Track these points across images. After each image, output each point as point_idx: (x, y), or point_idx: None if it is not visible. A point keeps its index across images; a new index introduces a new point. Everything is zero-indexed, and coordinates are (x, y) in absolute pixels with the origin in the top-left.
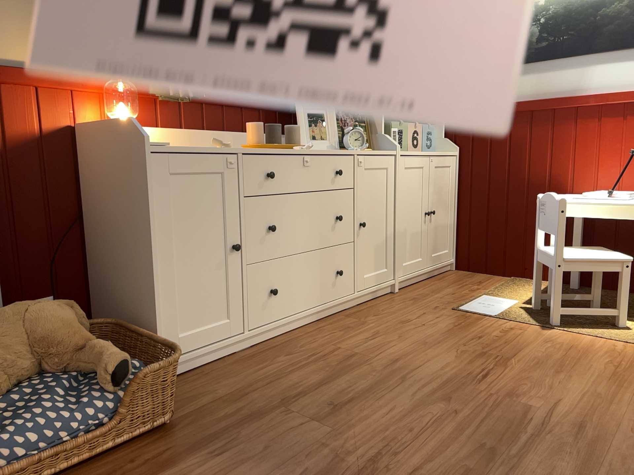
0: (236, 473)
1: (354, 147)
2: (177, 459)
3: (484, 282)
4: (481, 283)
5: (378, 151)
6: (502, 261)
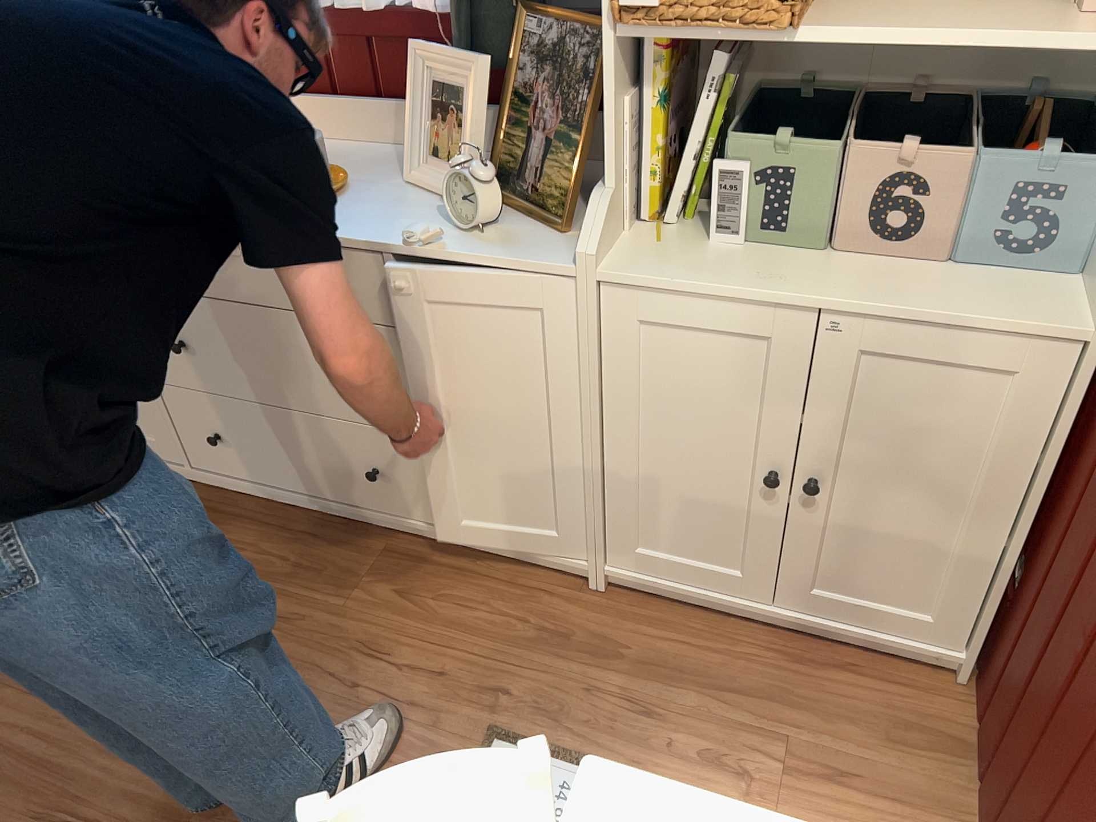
0: None
1: (410, 229)
2: None
3: (853, 790)
4: (822, 781)
5: (544, 246)
6: (1000, 818)
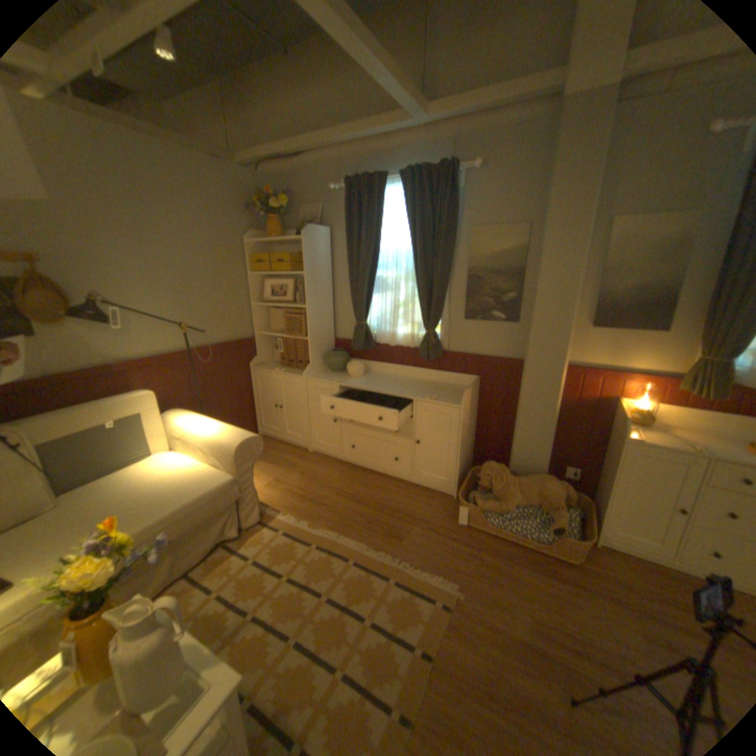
0: (575, 611)
1: None
2: (563, 582)
3: None
4: None
5: None
6: None
